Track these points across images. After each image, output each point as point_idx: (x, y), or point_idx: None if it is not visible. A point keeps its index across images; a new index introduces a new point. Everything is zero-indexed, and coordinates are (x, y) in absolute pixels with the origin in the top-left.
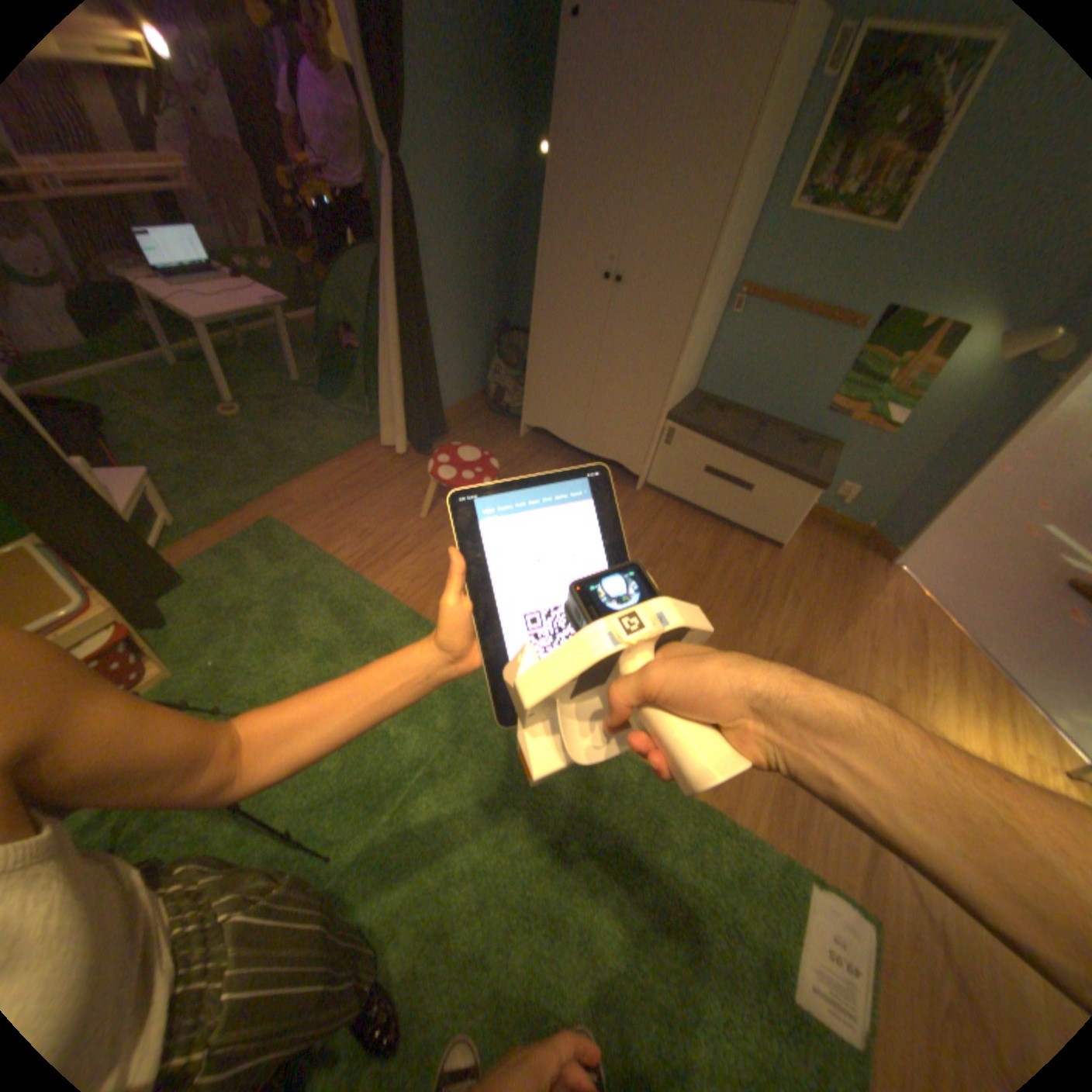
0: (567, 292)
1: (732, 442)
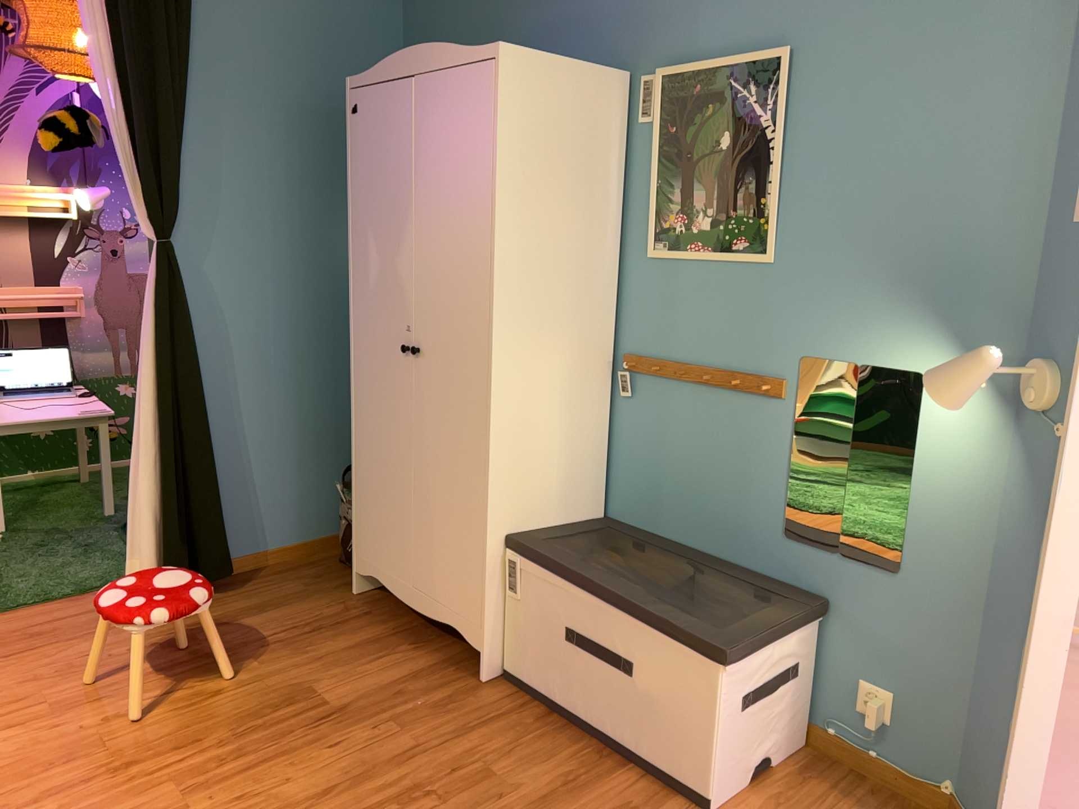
0: (376, 374)
1: (582, 579)
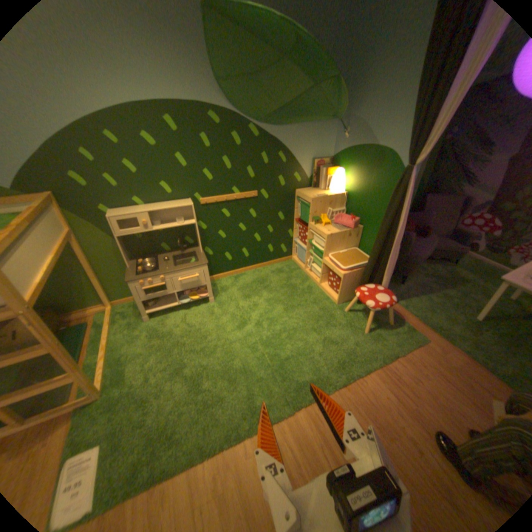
0: None
1: None
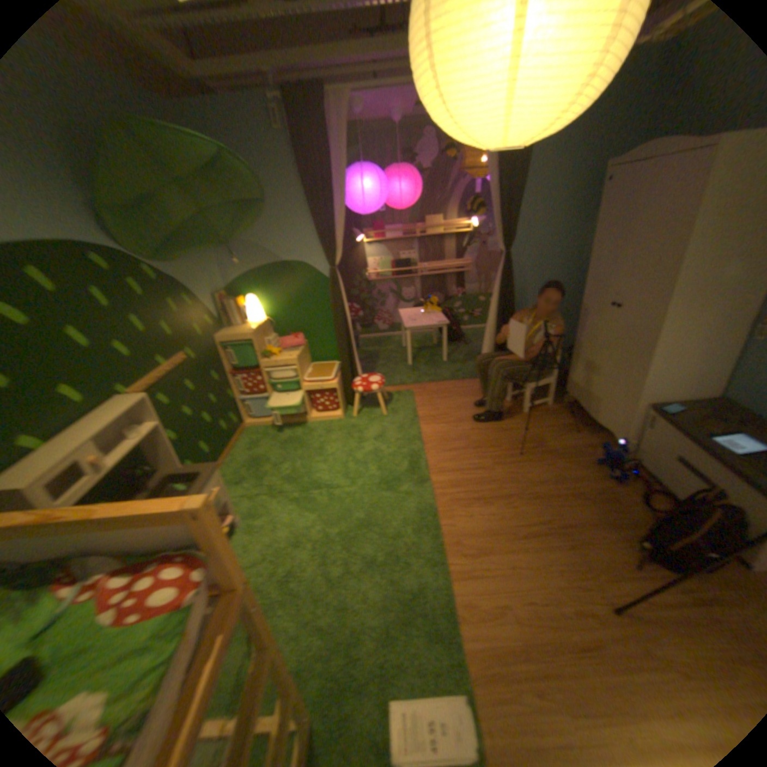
0: (594, 314)
1: (694, 437)
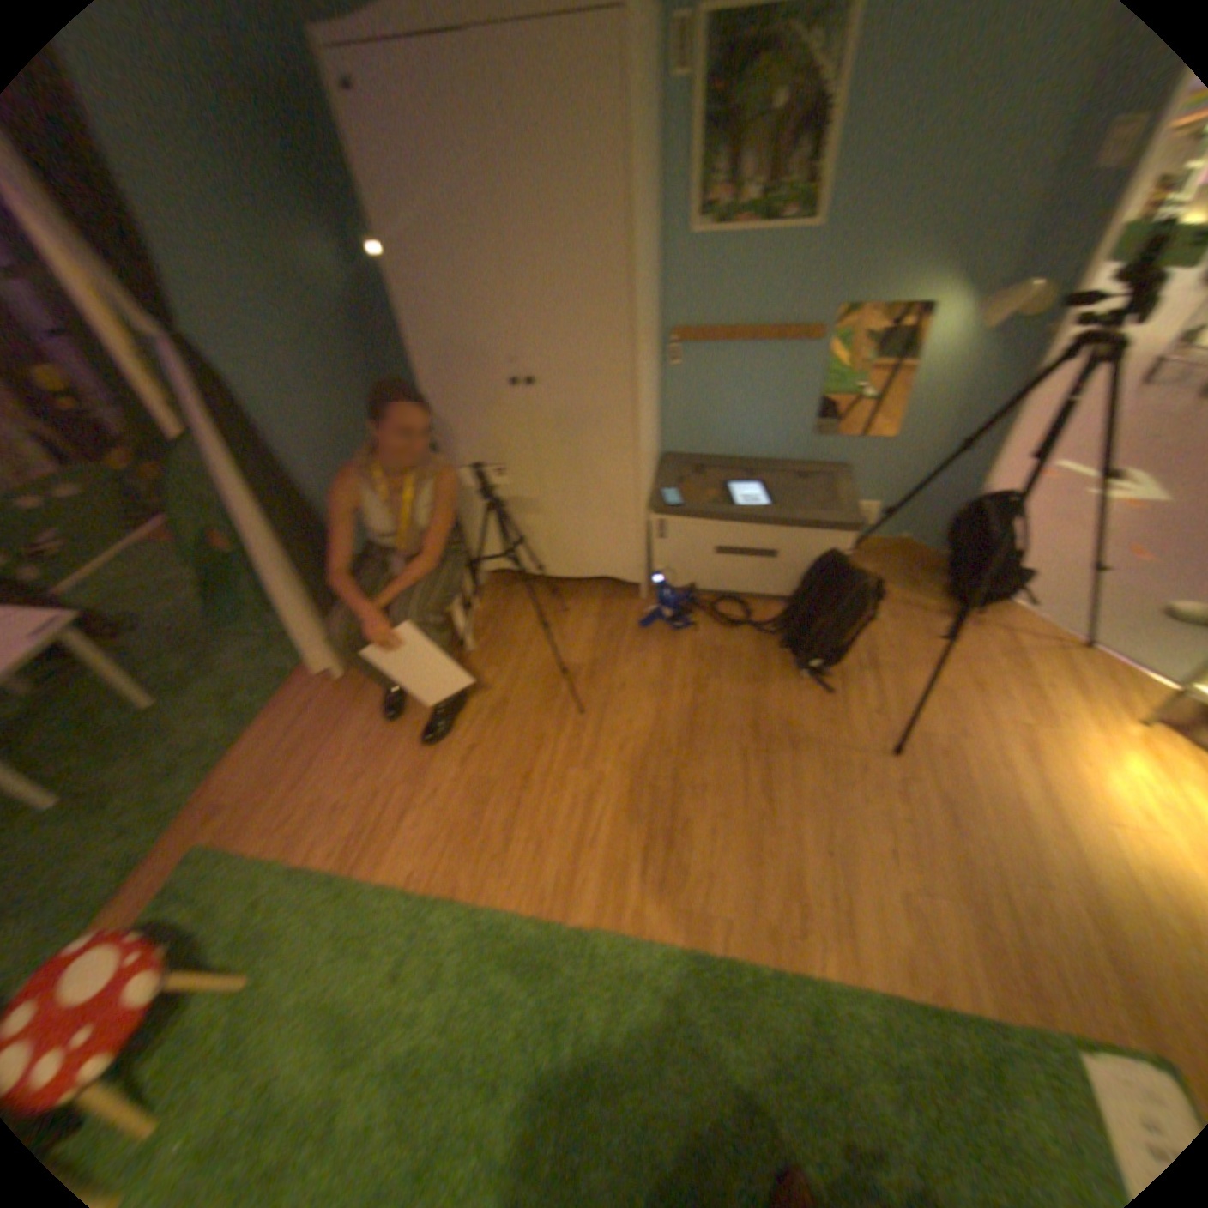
0: (475, 413)
1: (732, 515)
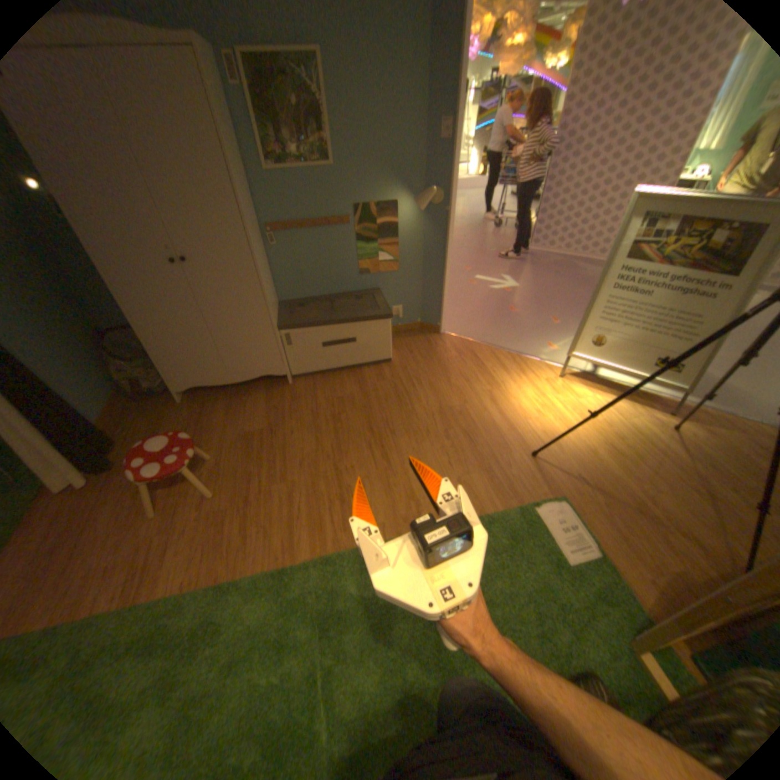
0: (145, 284)
1: (327, 321)
